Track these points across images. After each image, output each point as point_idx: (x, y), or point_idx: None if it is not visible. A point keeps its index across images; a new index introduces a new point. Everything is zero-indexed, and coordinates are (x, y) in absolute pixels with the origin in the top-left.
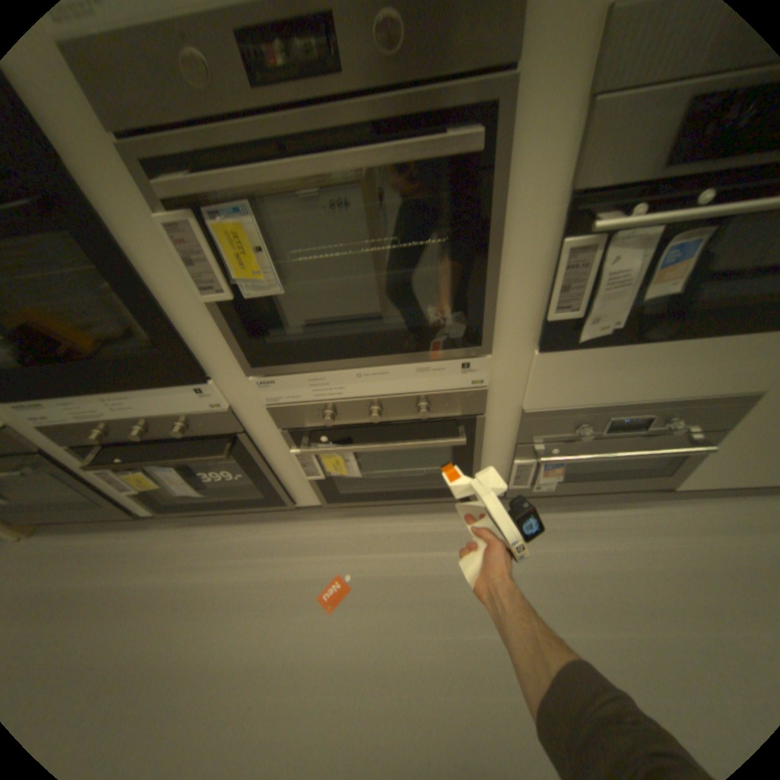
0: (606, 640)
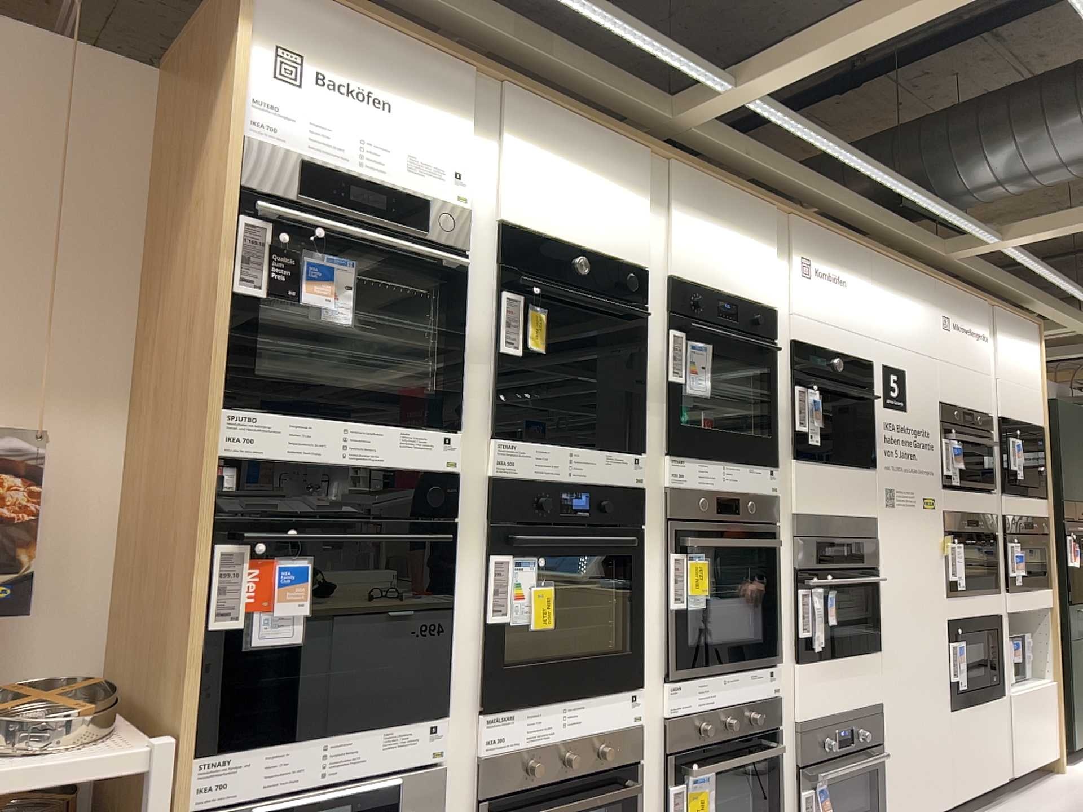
0: None
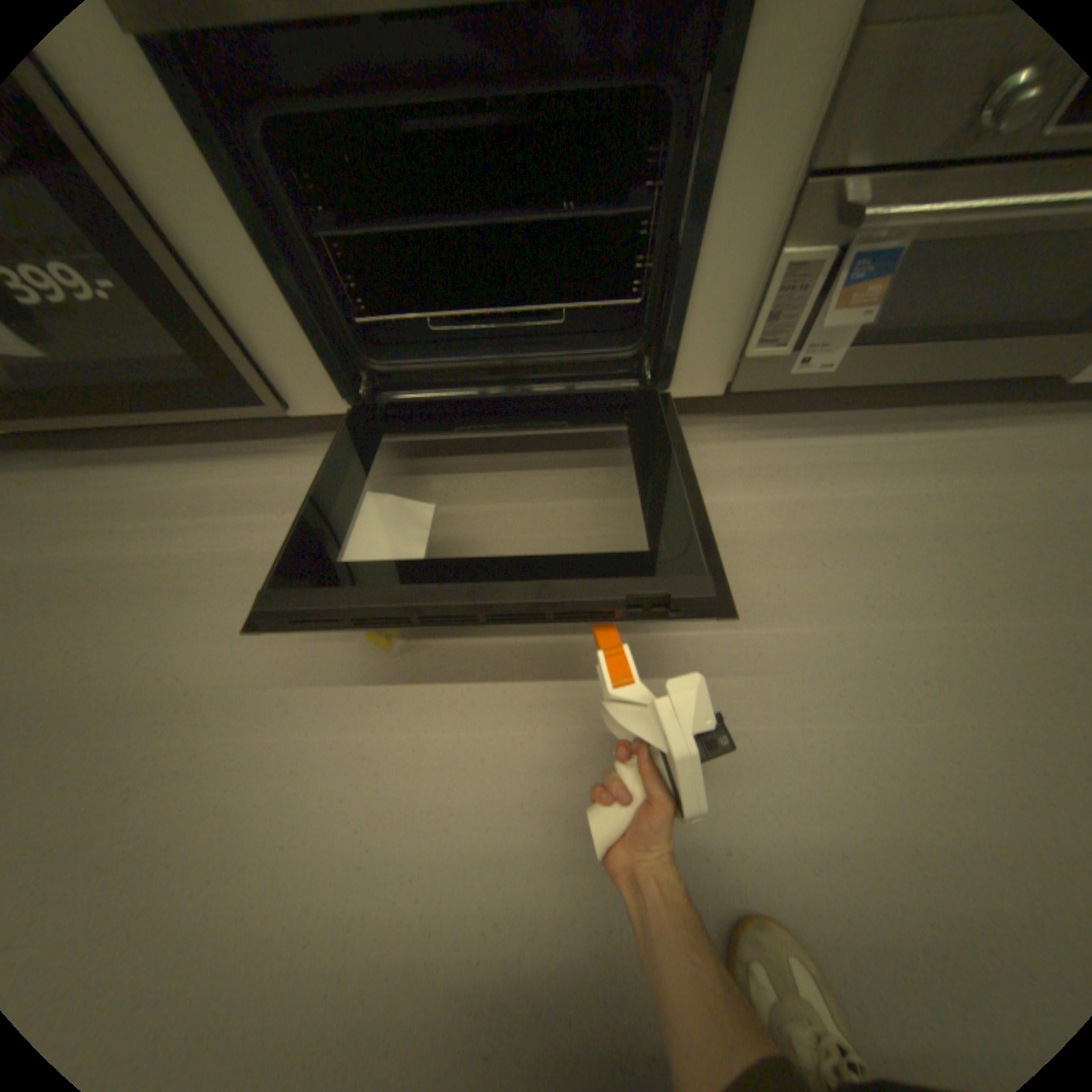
0: (899, 630)
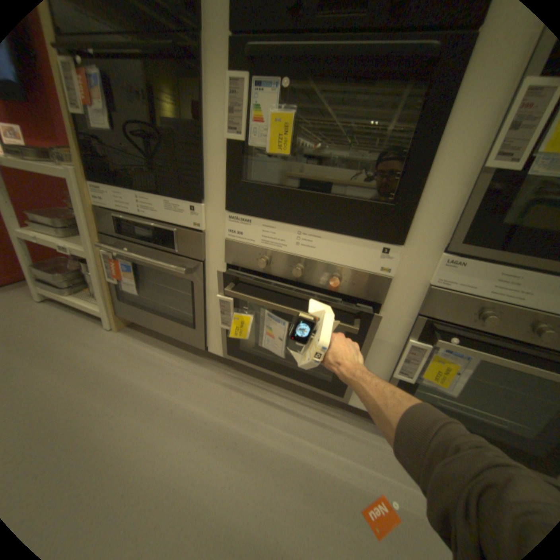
0: None
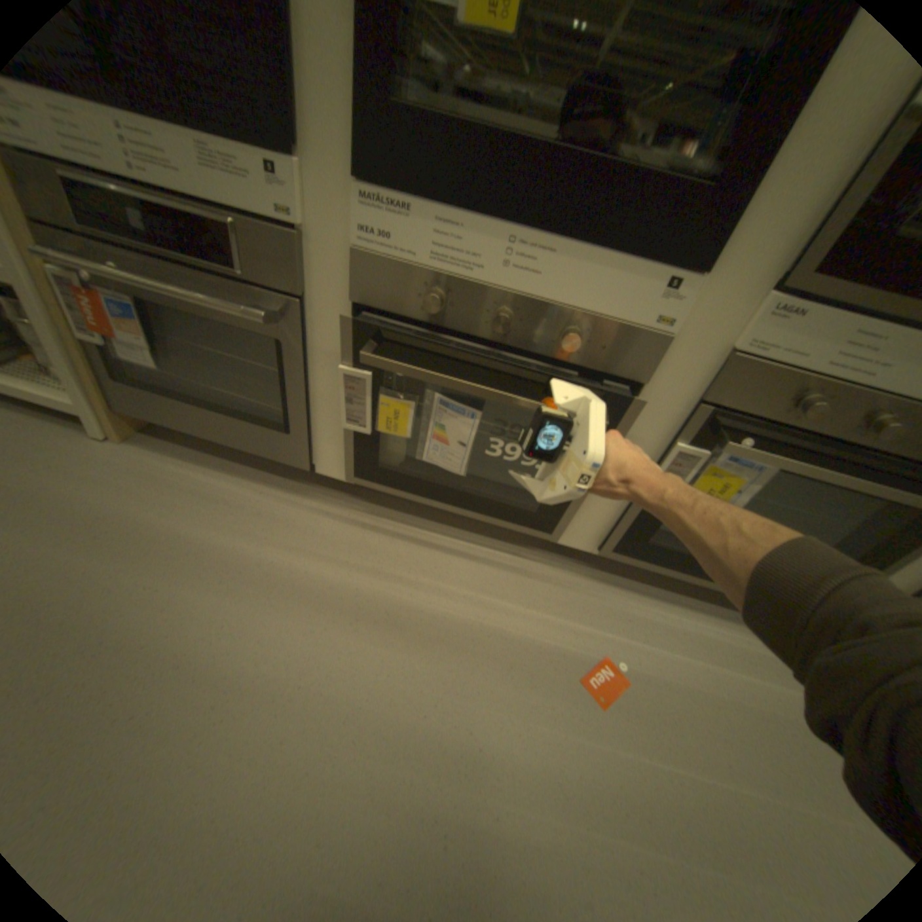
0: None
